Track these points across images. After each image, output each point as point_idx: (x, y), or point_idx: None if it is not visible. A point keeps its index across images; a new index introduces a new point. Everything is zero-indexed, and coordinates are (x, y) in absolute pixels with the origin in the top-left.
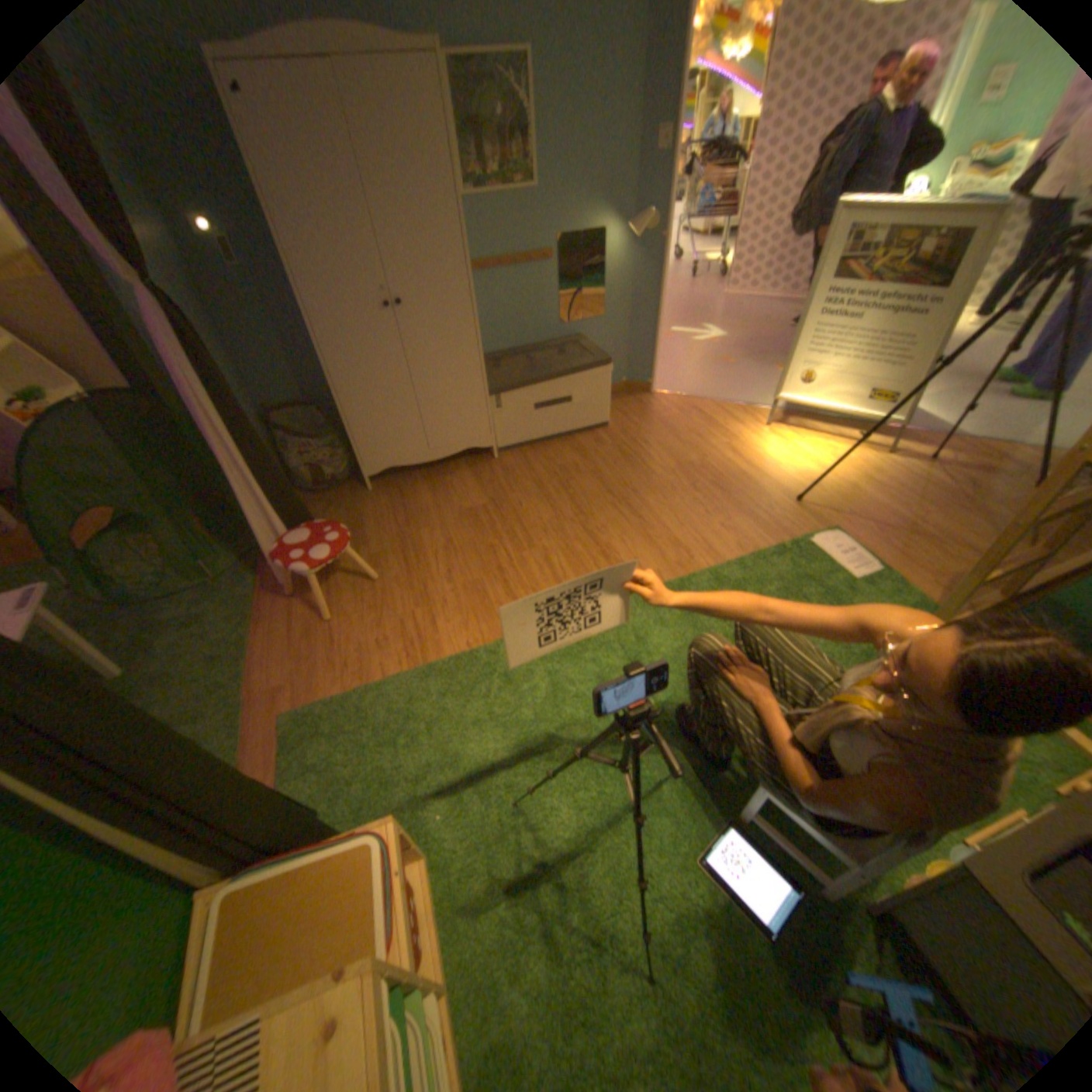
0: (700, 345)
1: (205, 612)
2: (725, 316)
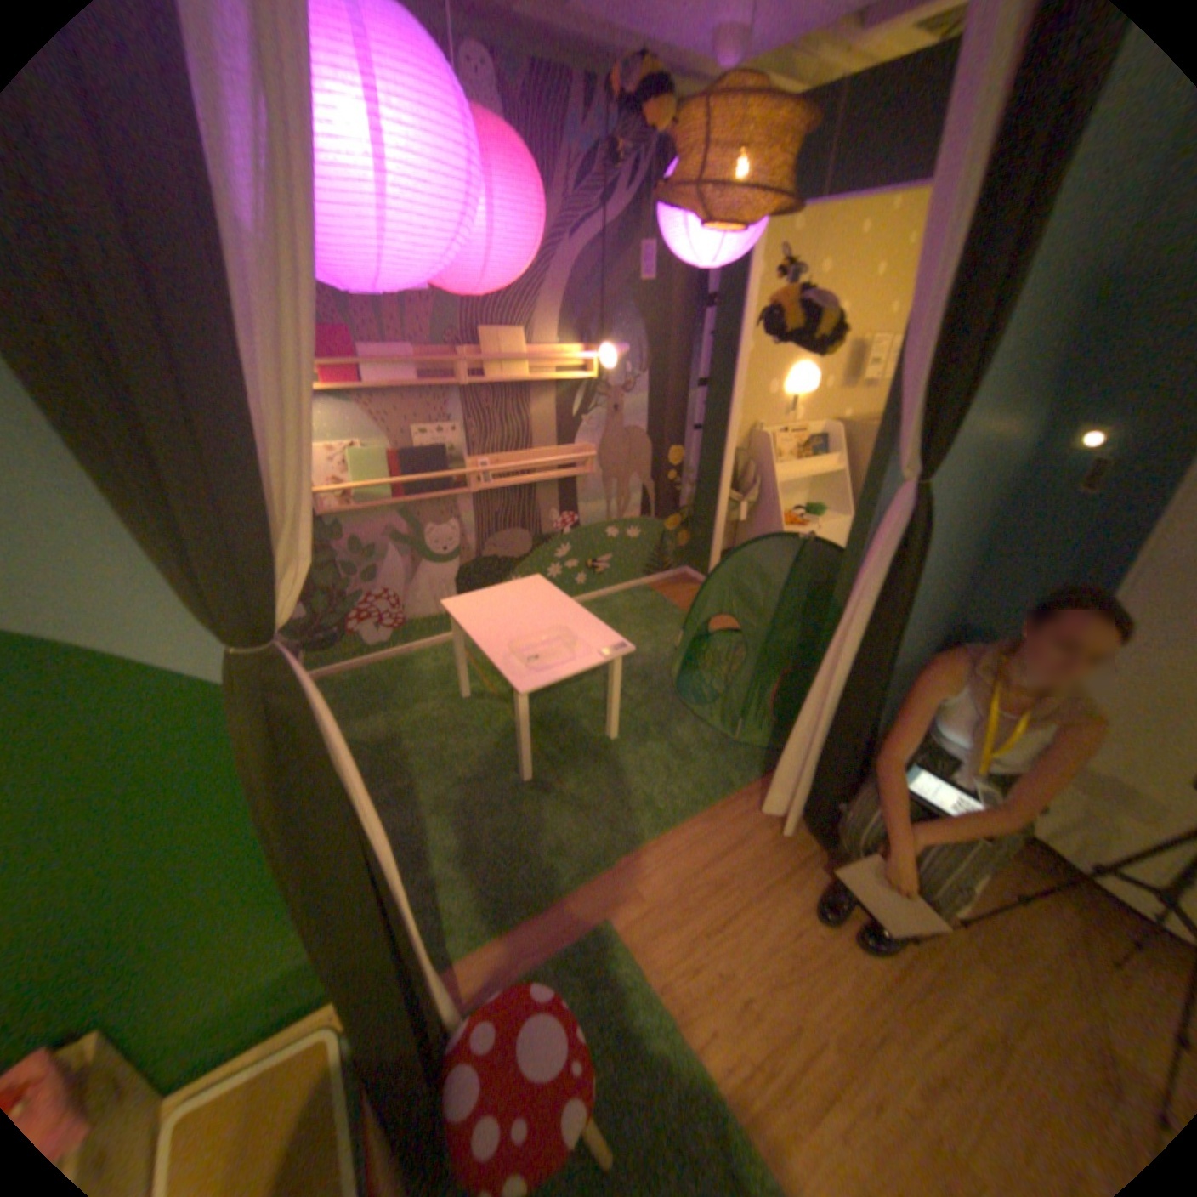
0: None
1: (698, 761)
2: None
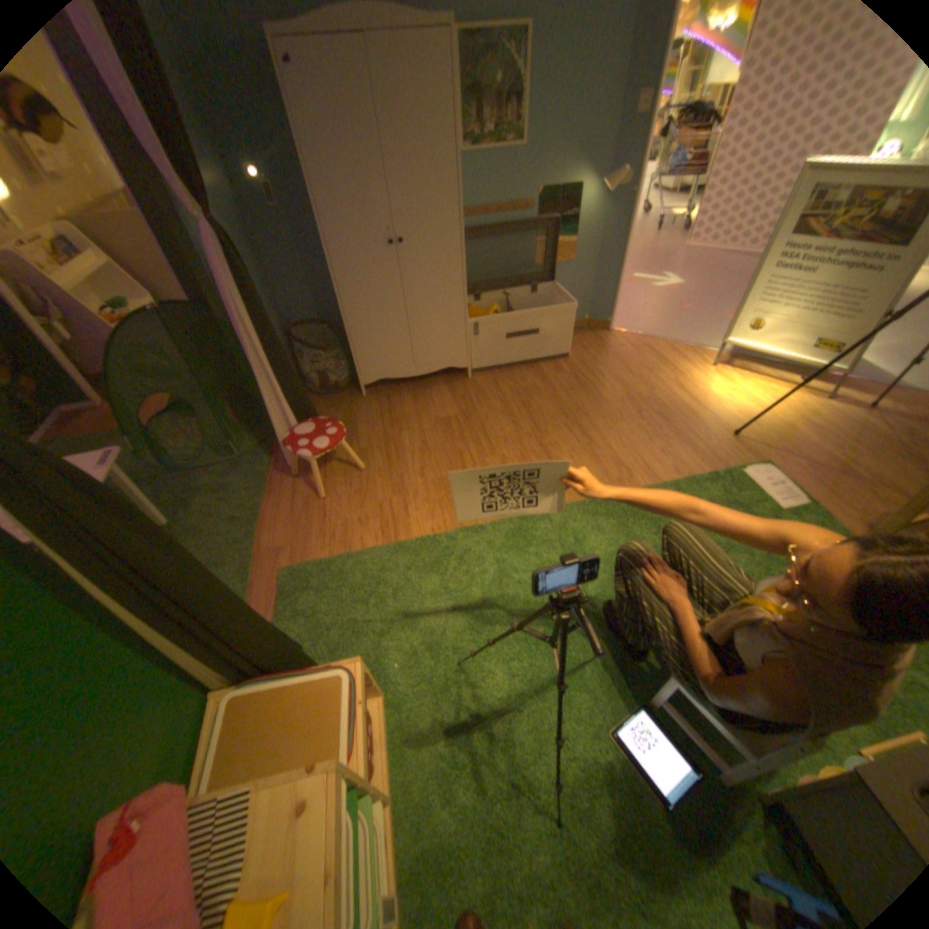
0: (659, 291)
1: (231, 482)
2: (685, 265)
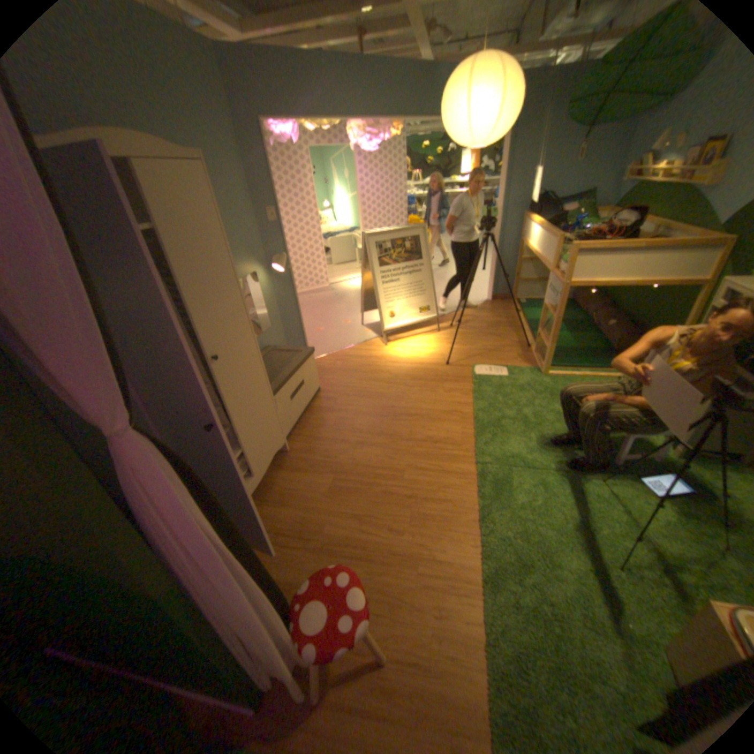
0: None
1: None
2: None
